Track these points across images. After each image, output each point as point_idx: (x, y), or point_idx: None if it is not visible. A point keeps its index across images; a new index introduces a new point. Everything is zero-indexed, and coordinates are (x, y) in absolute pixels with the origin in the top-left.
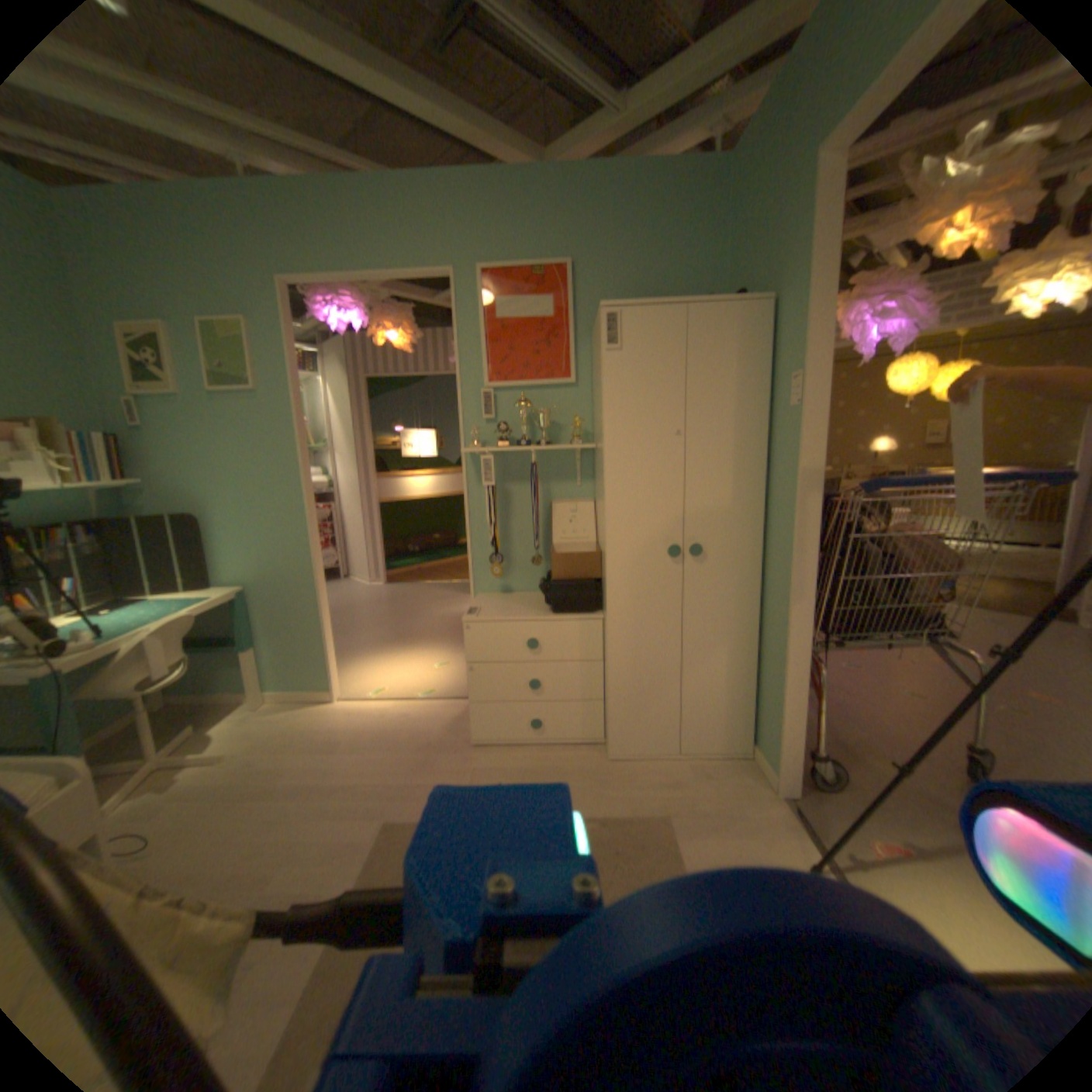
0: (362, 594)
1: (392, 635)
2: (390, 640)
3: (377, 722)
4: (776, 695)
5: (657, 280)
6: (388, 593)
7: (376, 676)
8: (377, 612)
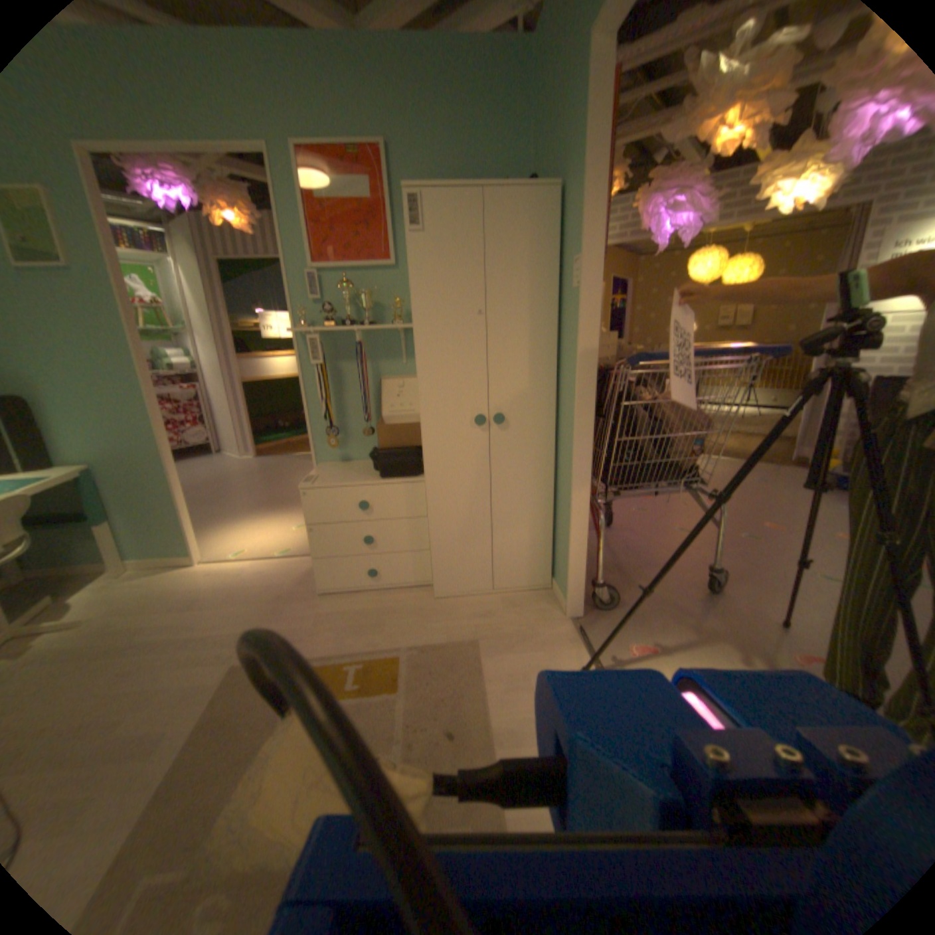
0: (232, 467)
1: (256, 502)
2: (254, 507)
3: (234, 580)
4: (564, 537)
5: (467, 164)
6: (257, 465)
7: (237, 540)
8: (245, 483)
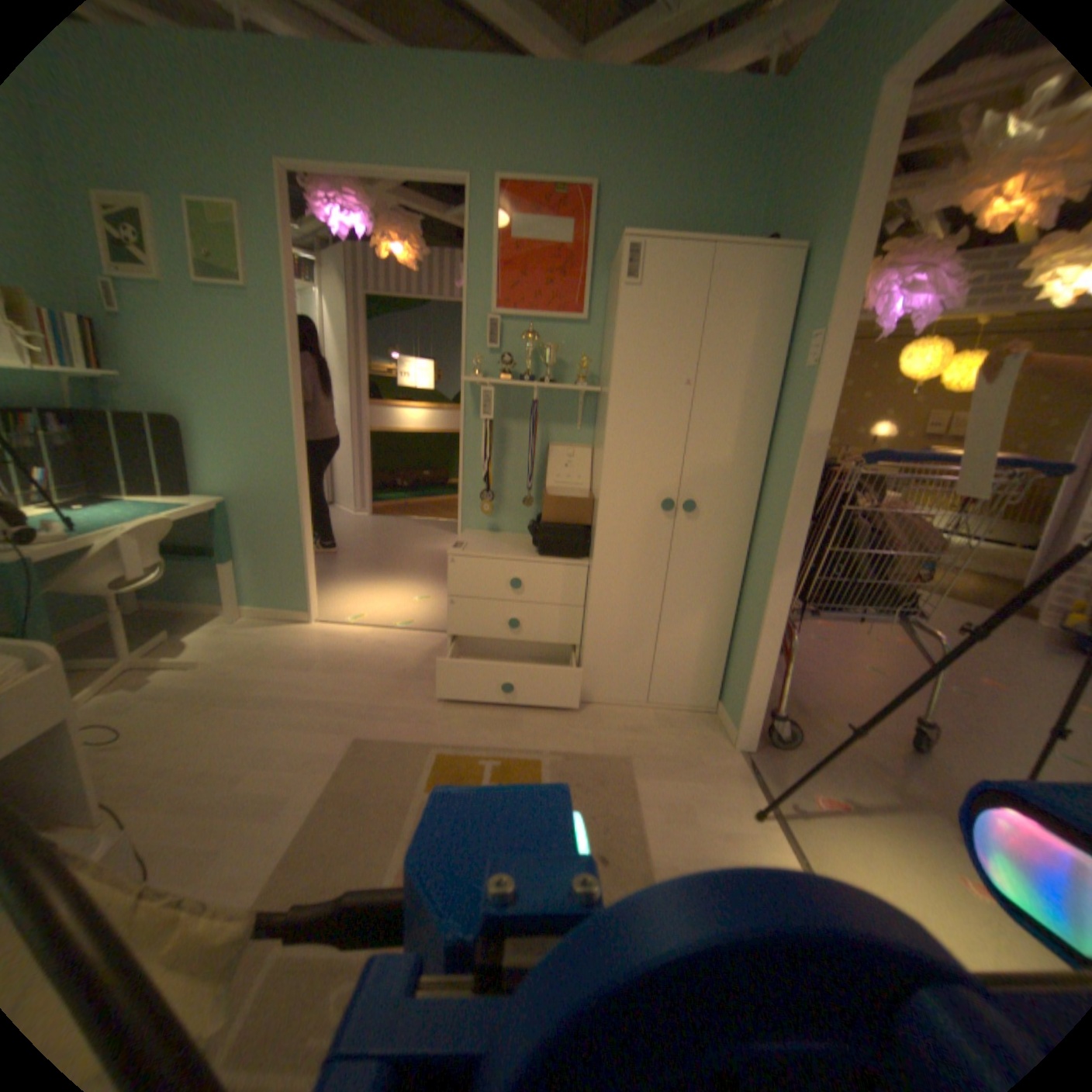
0: (346, 523)
1: (374, 565)
2: (372, 570)
3: (354, 646)
4: (747, 656)
5: (686, 218)
6: (373, 525)
7: (355, 603)
8: (361, 542)
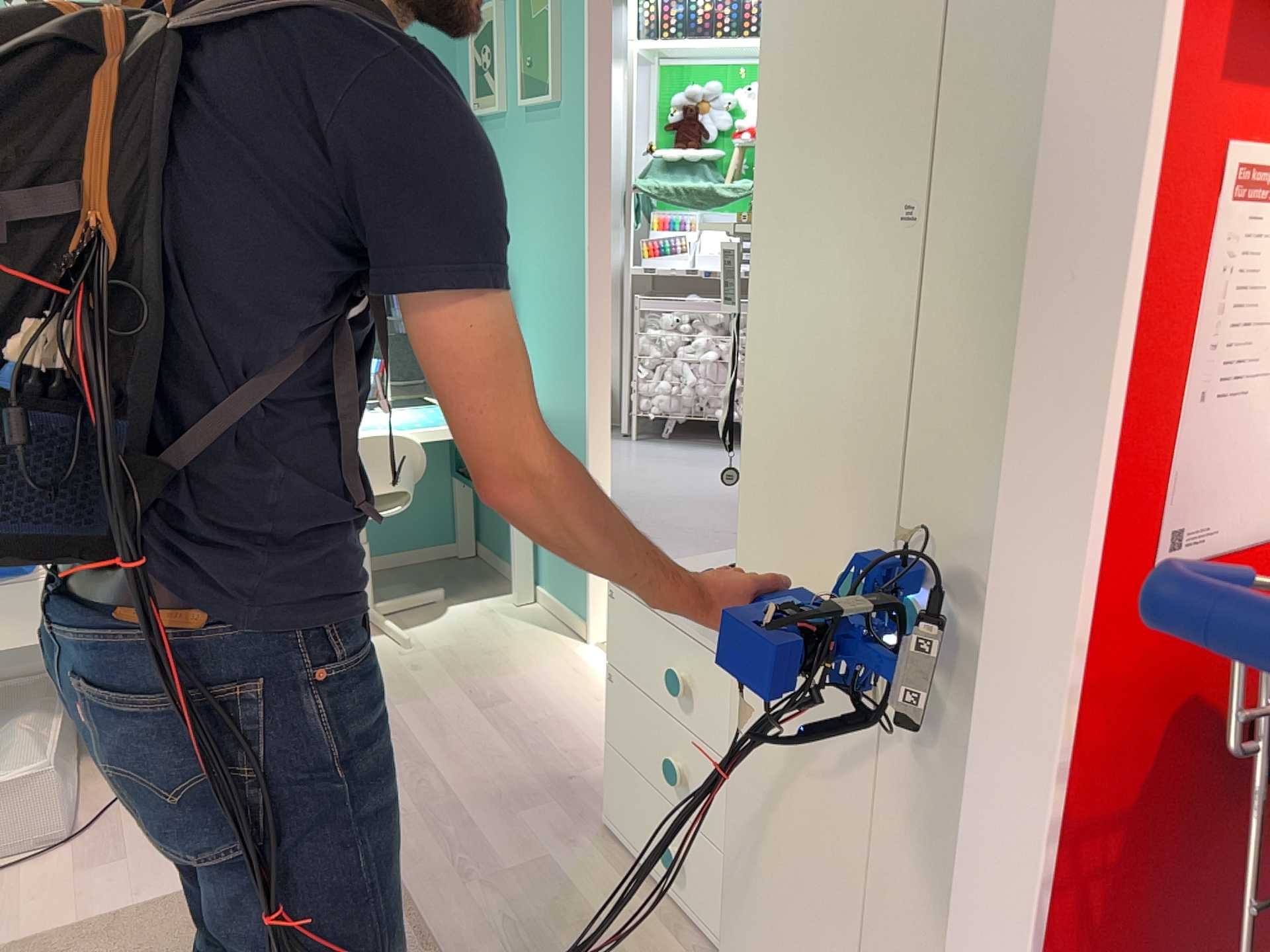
0: None
1: None
2: None
3: (582, 705)
4: None
5: None
6: None
7: None
8: None
